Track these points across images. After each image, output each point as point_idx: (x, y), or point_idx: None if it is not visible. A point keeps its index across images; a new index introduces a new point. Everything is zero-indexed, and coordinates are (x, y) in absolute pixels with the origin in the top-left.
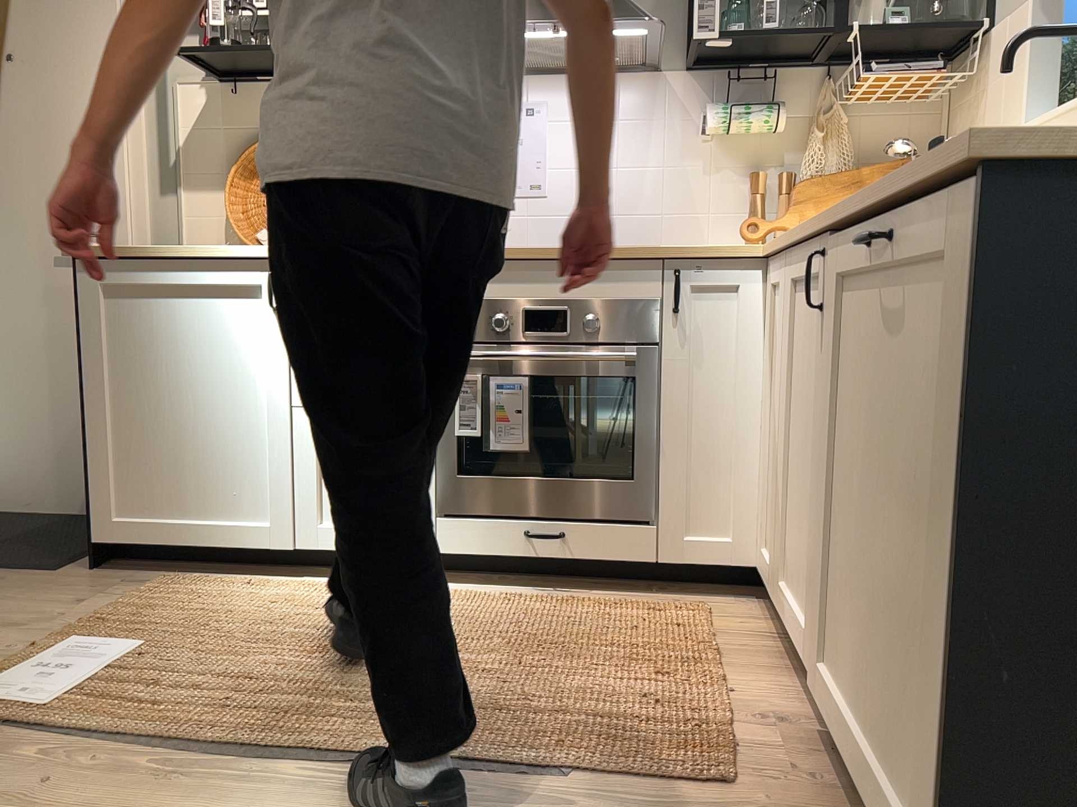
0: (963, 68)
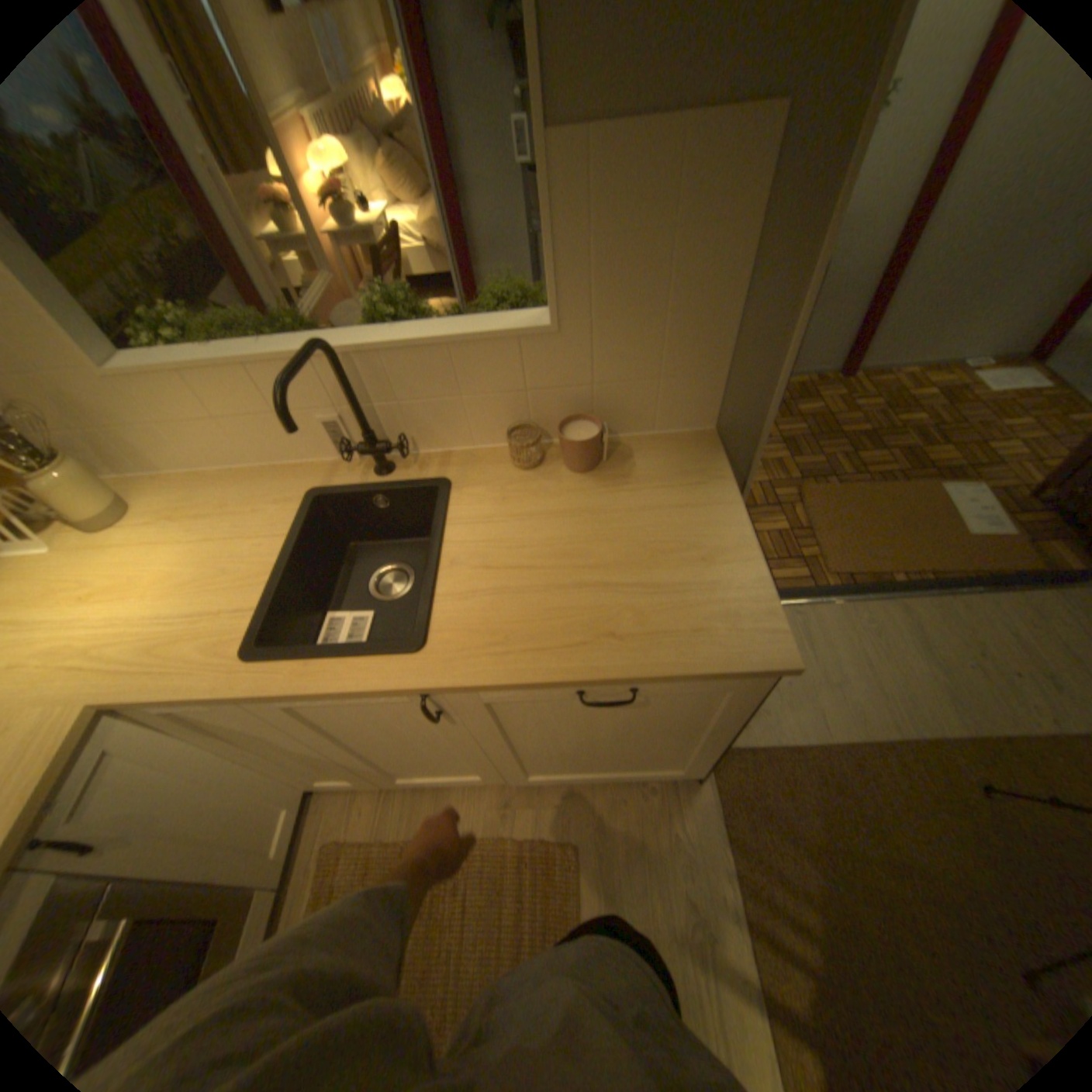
0: None
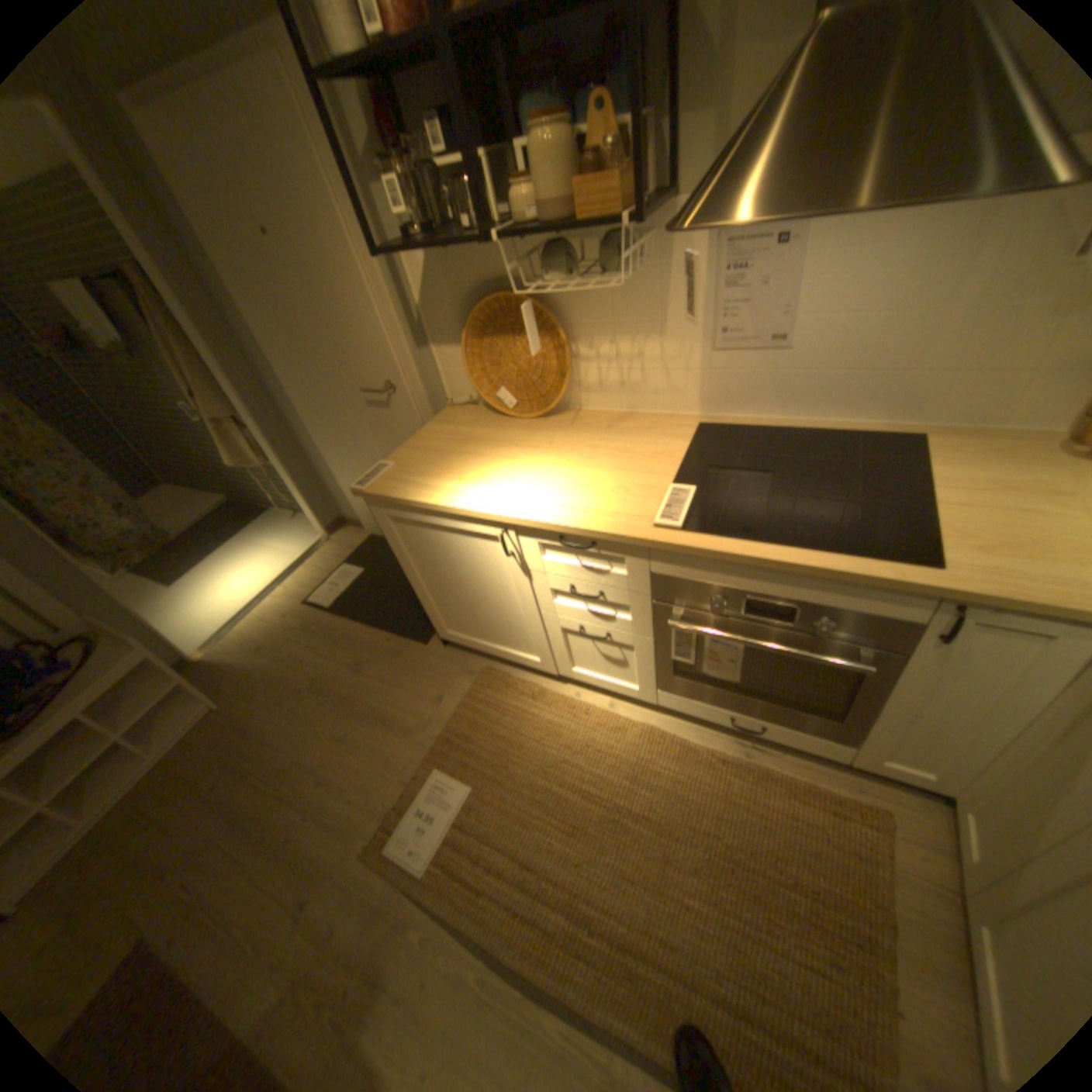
0: None
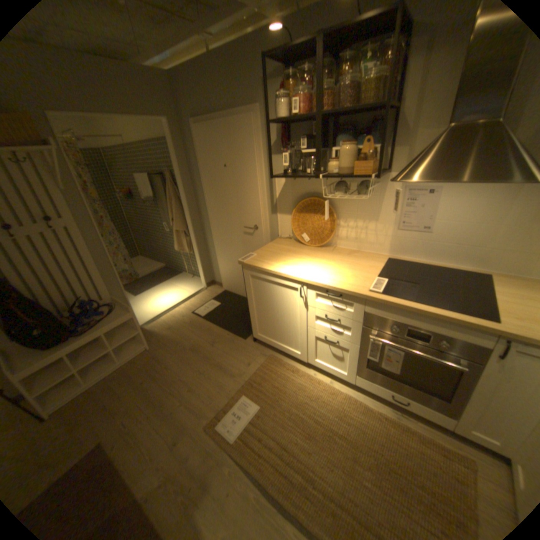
0: None
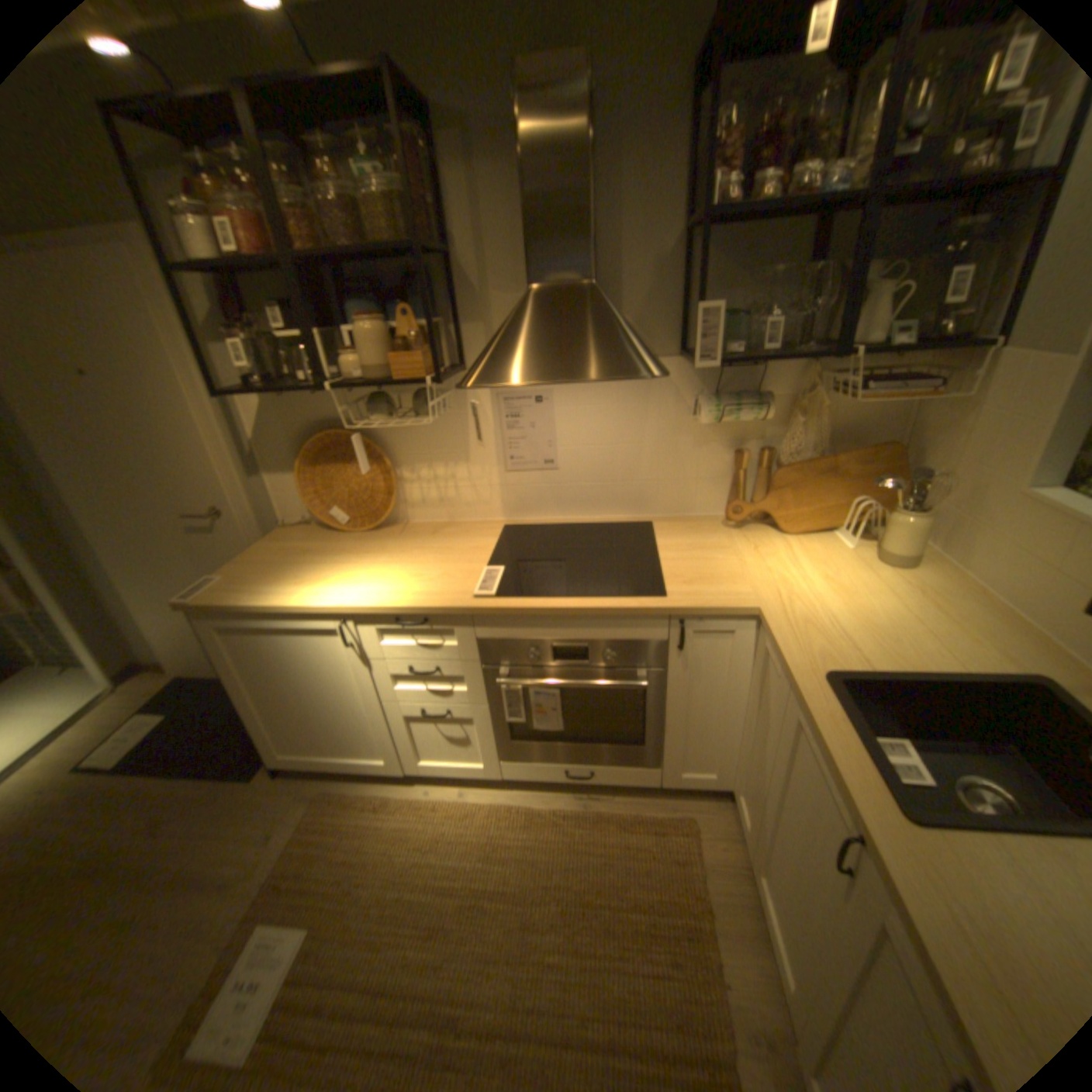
0: (962, 368)
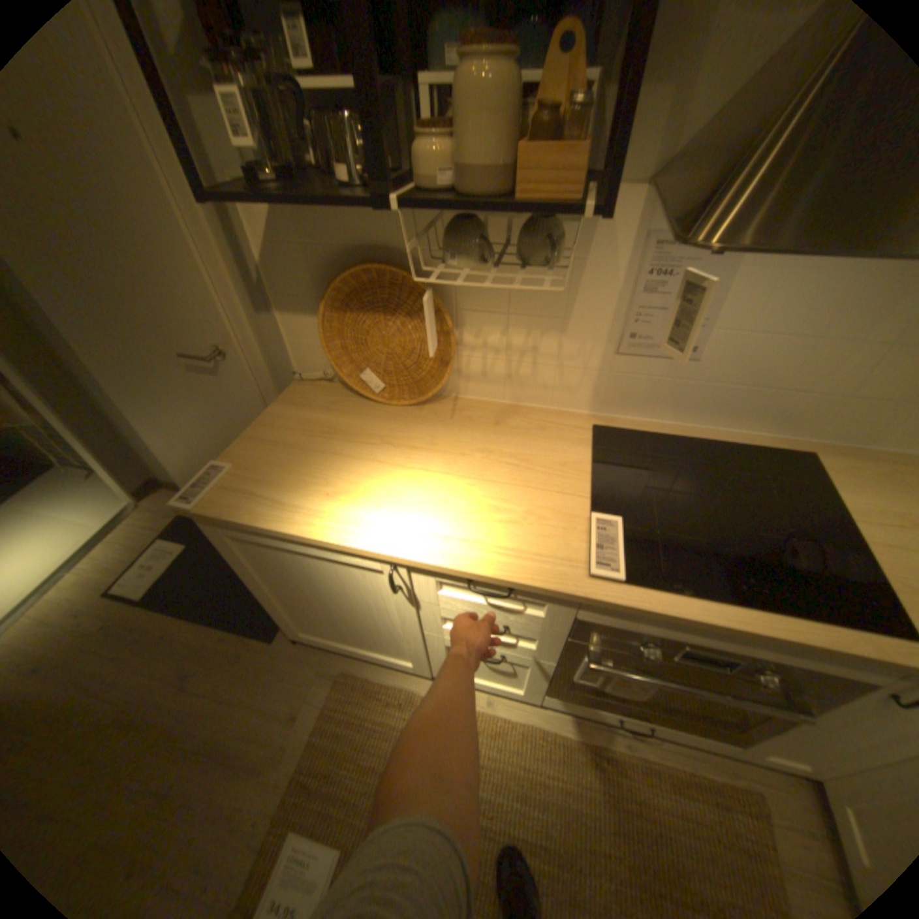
0: None
